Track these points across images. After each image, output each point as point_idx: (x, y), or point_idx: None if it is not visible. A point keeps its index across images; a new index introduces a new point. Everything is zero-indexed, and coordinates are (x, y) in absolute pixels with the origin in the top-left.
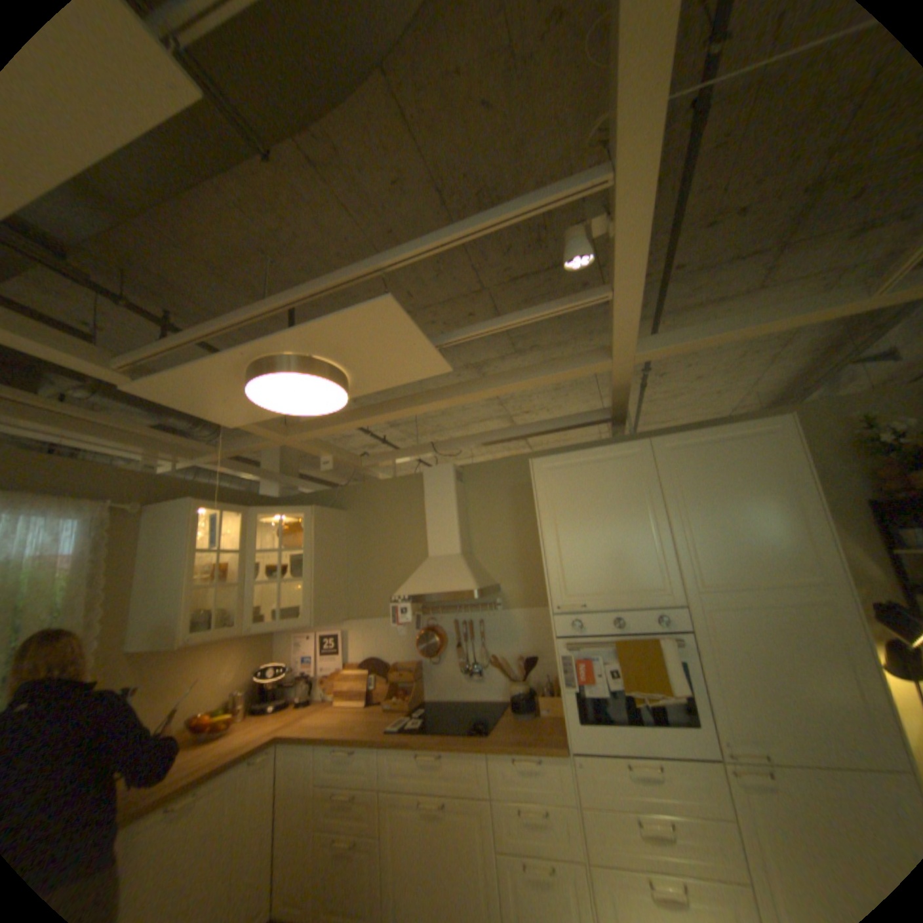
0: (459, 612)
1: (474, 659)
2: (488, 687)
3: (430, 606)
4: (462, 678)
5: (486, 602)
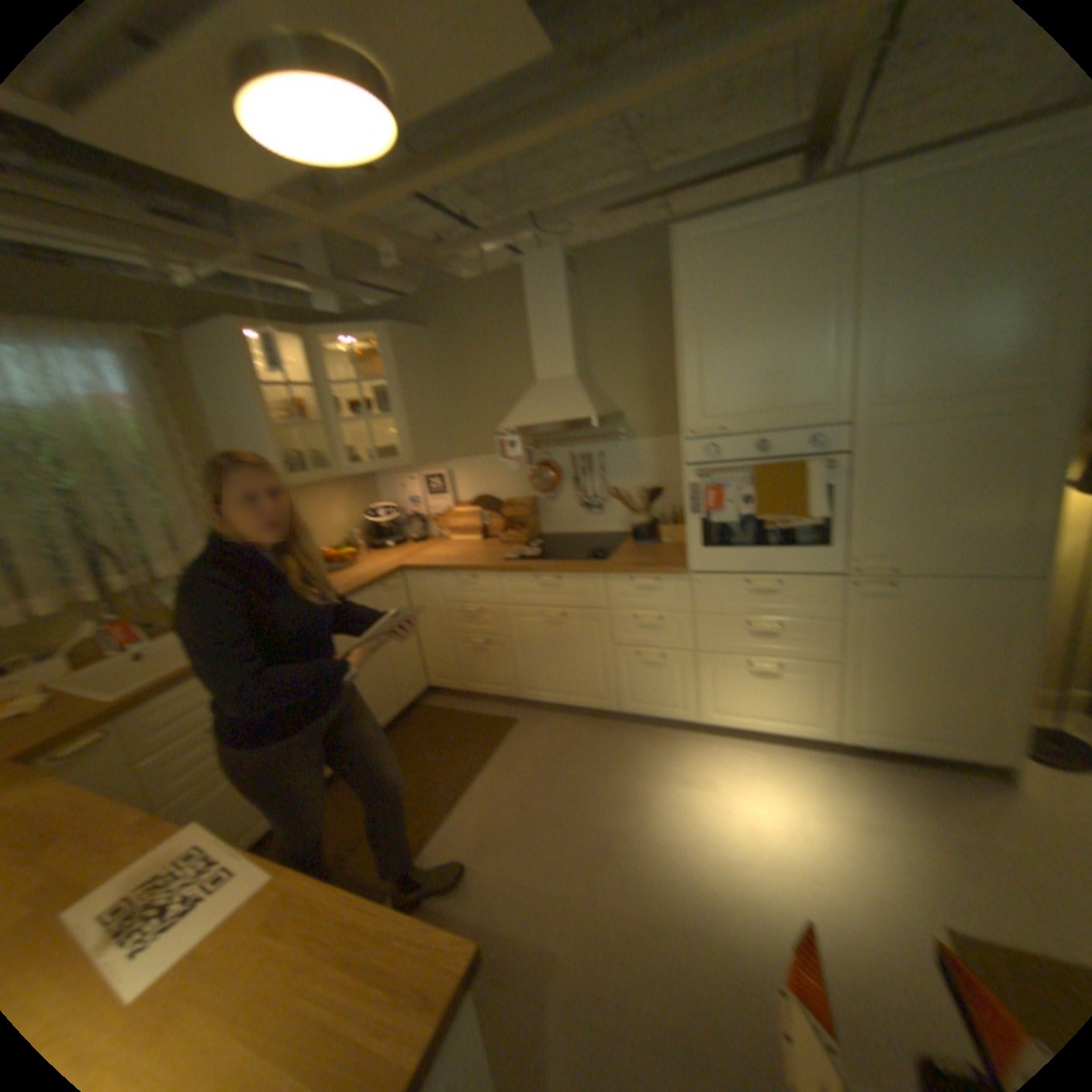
0: (576, 446)
1: (594, 494)
2: (609, 519)
3: (544, 441)
4: (582, 512)
5: (608, 433)
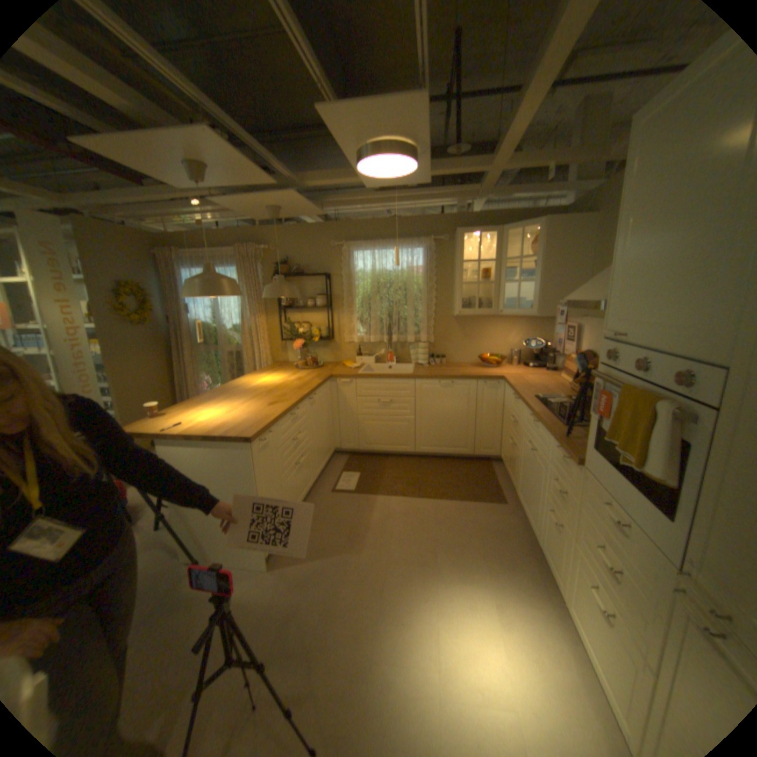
0: None
1: None
2: None
3: None
4: None
5: None
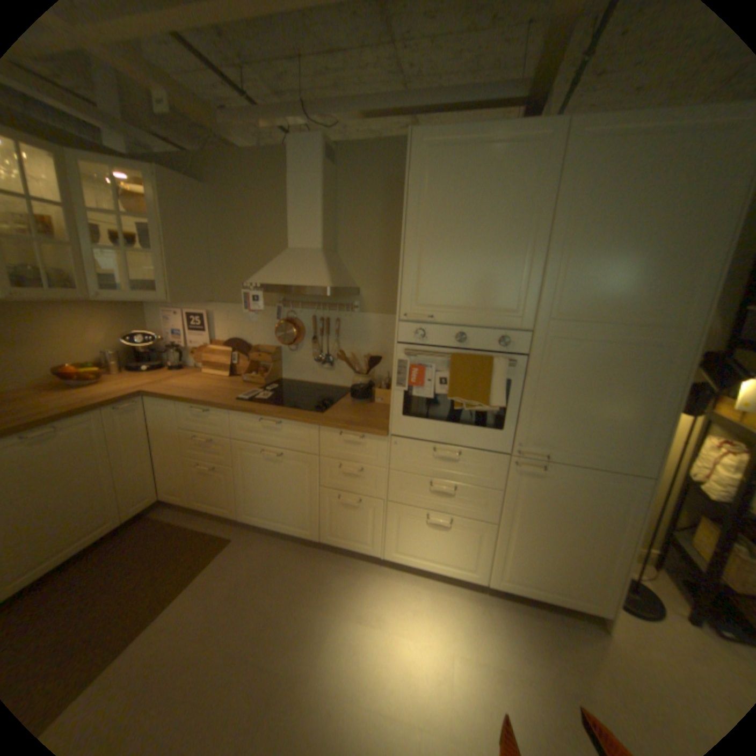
0: (317, 309)
1: (328, 351)
2: (337, 374)
3: (291, 299)
4: (316, 364)
5: (345, 303)
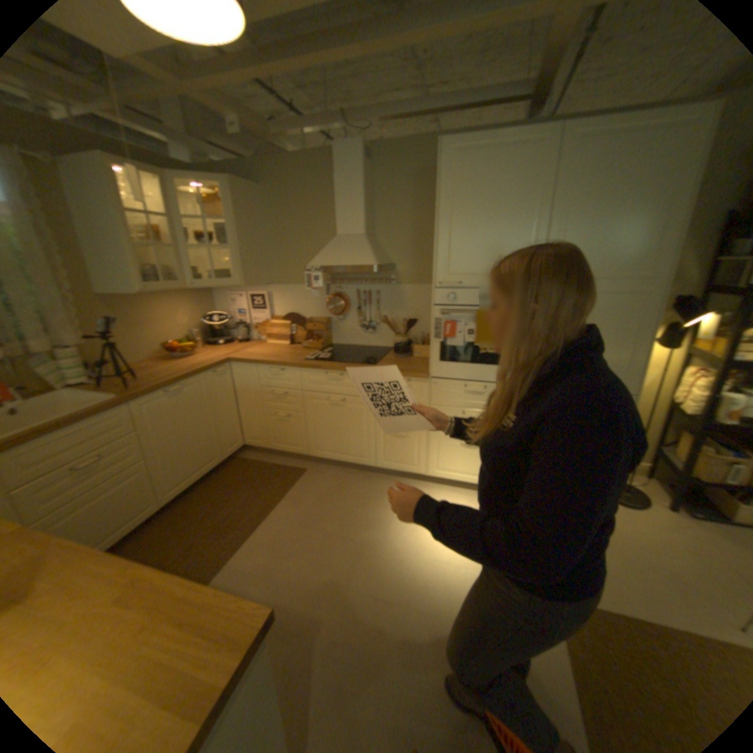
0: (361, 284)
1: (371, 319)
2: (379, 337)
3: (339, 277)
4: (361, 330)
5: (384, 277)
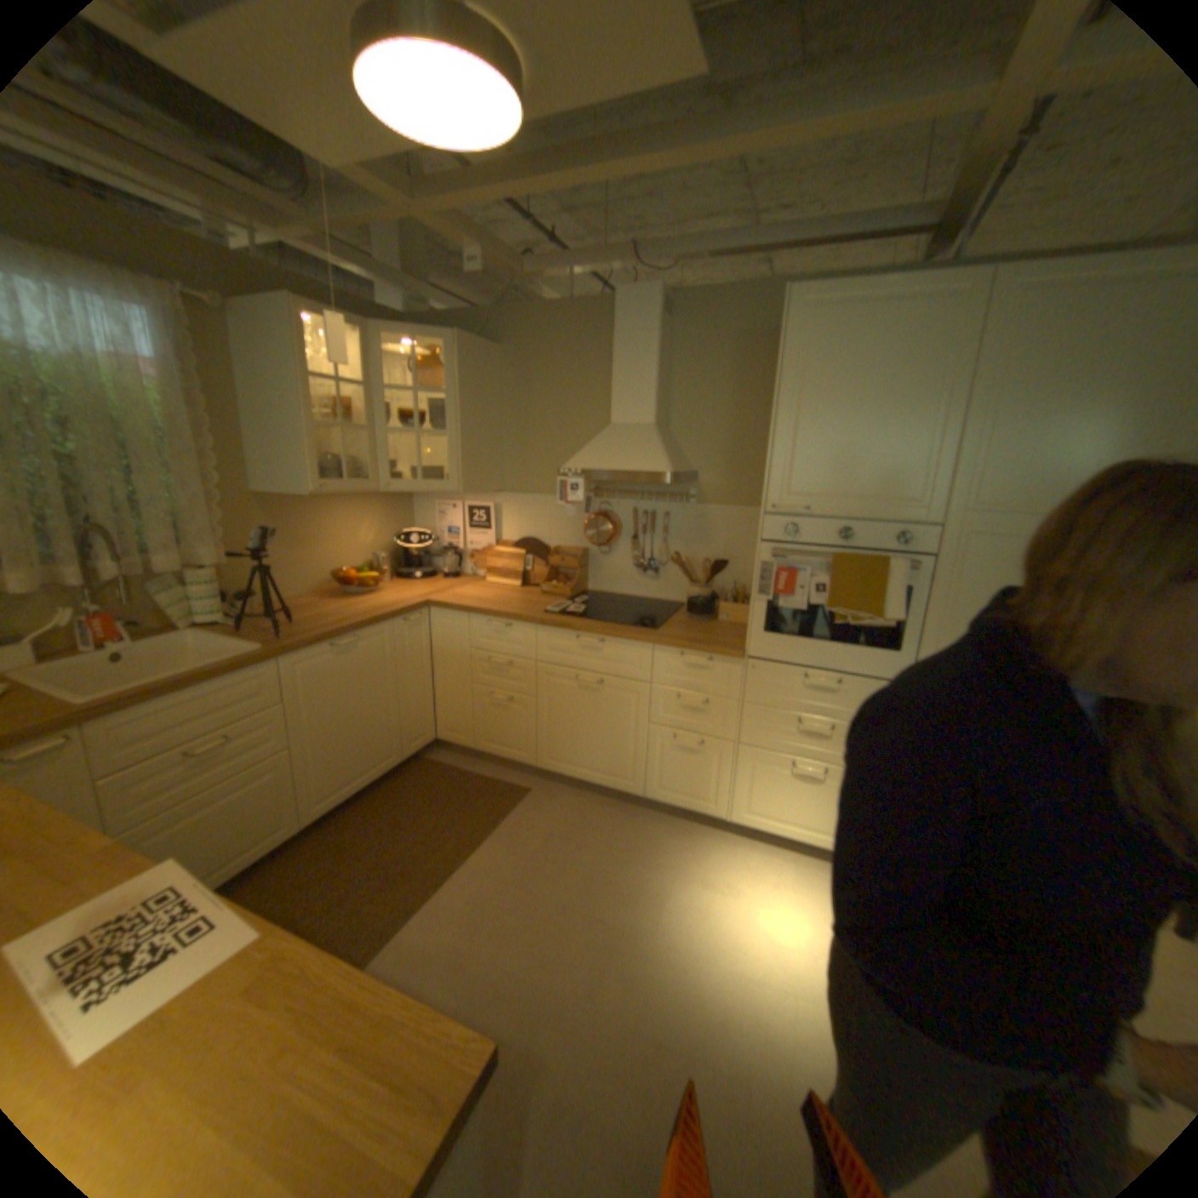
0: (639, 500)
1: (650, 555)
2: (661, 585)
3: (605, 488)
4: (633, 572)
5: (676, 492)
